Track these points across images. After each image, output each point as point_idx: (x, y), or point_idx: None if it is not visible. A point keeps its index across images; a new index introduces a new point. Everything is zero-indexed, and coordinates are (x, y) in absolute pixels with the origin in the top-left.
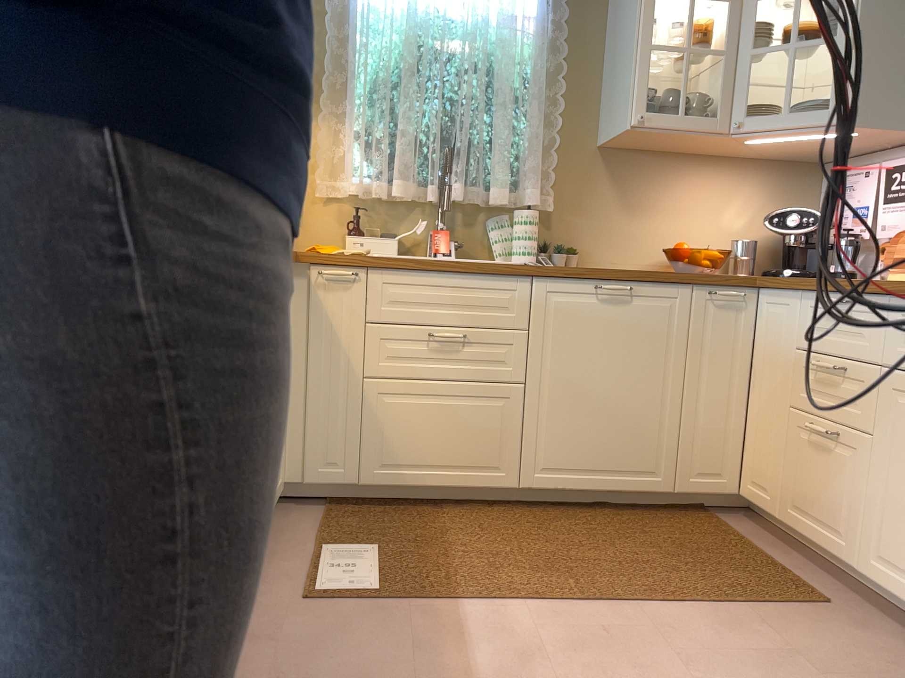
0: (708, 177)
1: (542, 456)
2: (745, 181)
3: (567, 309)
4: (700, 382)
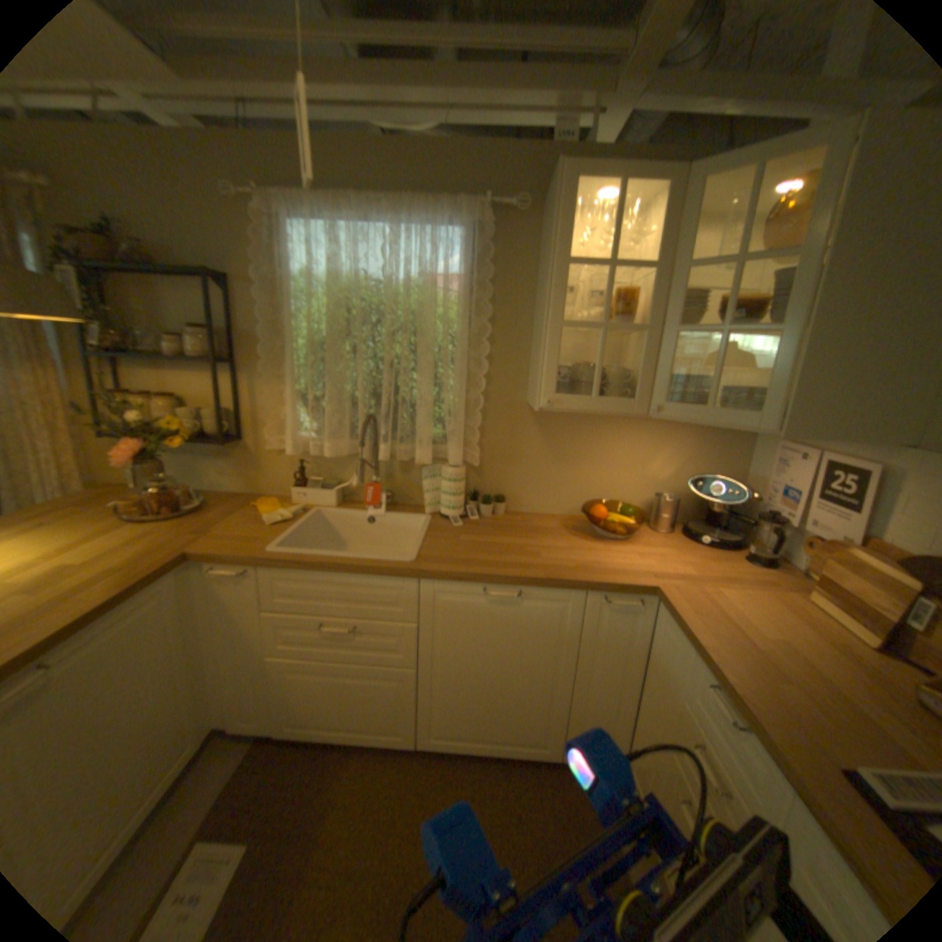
0: (637, 431)
1: (435, 729)
2: (676, 435)
3: (454, 610)
4: (591, 678)
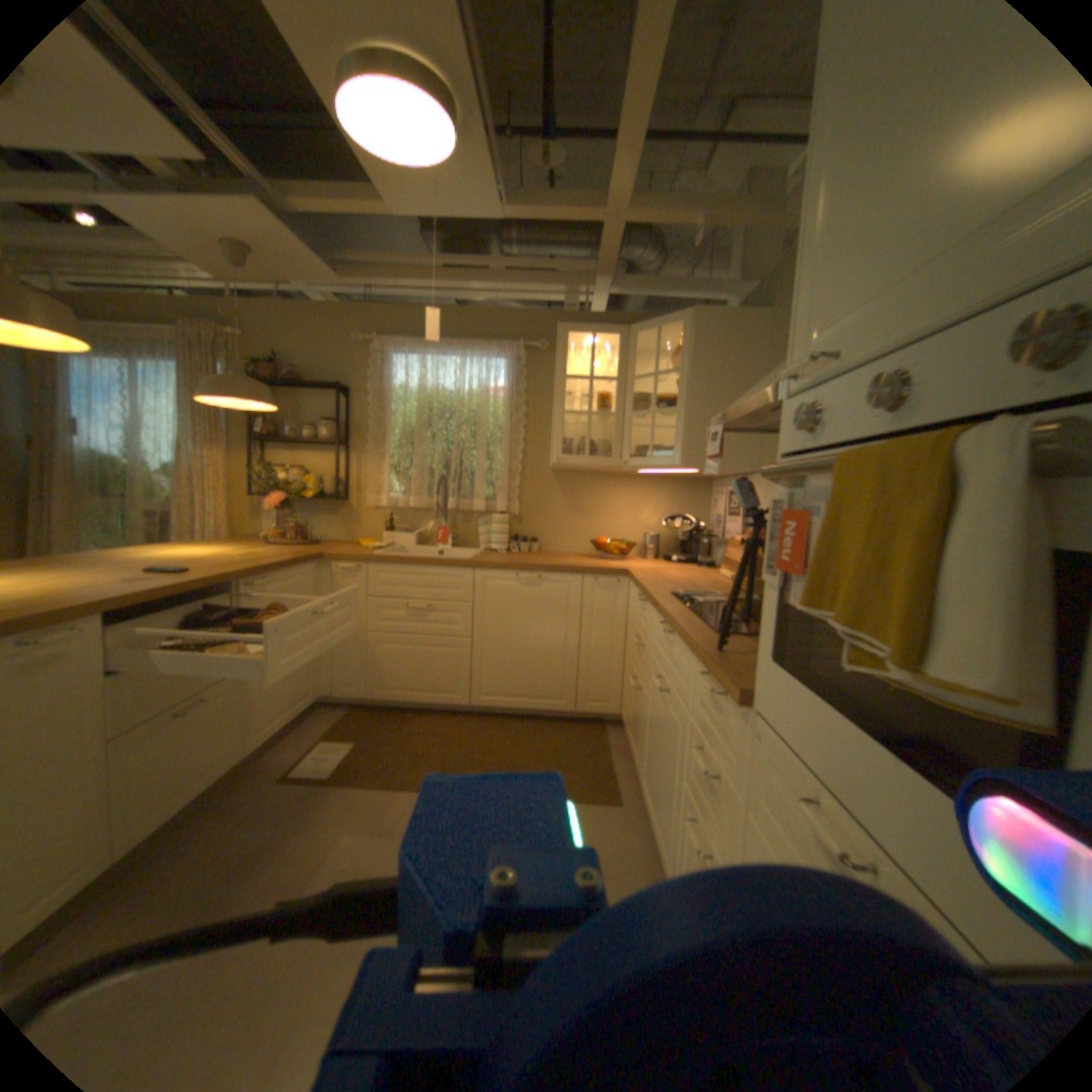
0: (628, 491)
1: (483, 686)
2: (655, 493)
3: (496, 590)
4: (588, 640)
